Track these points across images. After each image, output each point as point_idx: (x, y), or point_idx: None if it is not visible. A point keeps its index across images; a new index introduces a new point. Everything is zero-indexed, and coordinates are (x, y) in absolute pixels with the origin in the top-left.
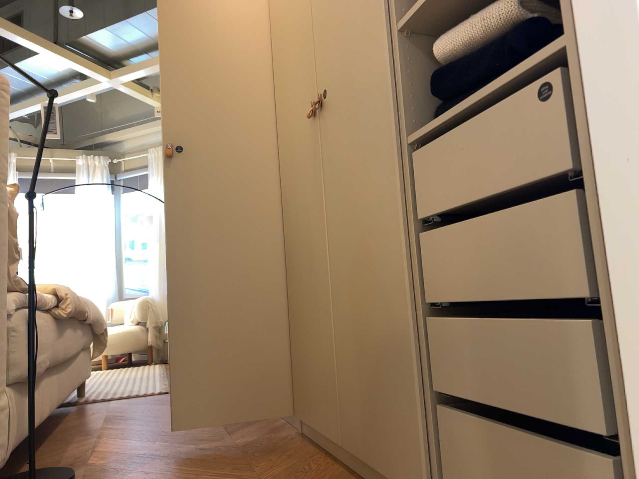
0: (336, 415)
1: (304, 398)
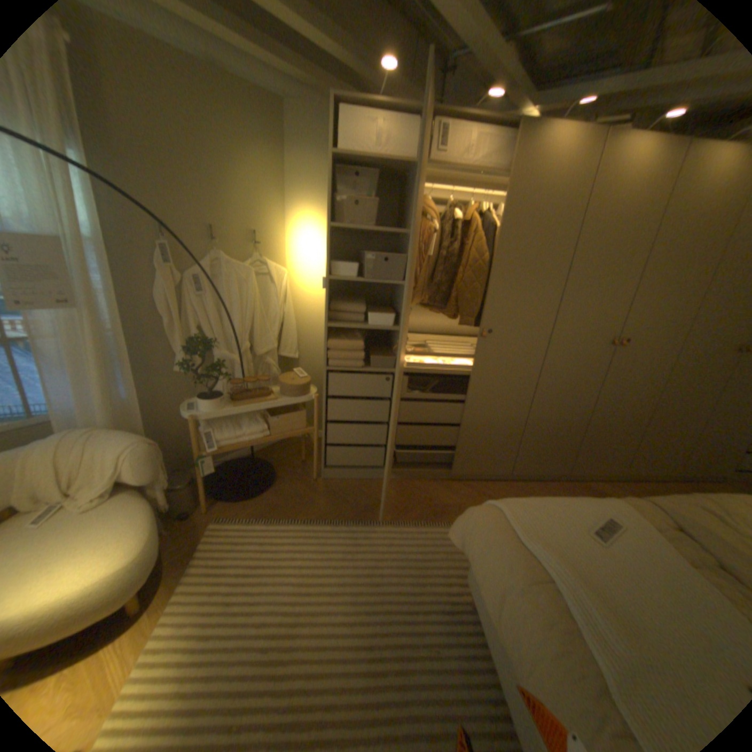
0: (679, 472)
1: (642, 471)
